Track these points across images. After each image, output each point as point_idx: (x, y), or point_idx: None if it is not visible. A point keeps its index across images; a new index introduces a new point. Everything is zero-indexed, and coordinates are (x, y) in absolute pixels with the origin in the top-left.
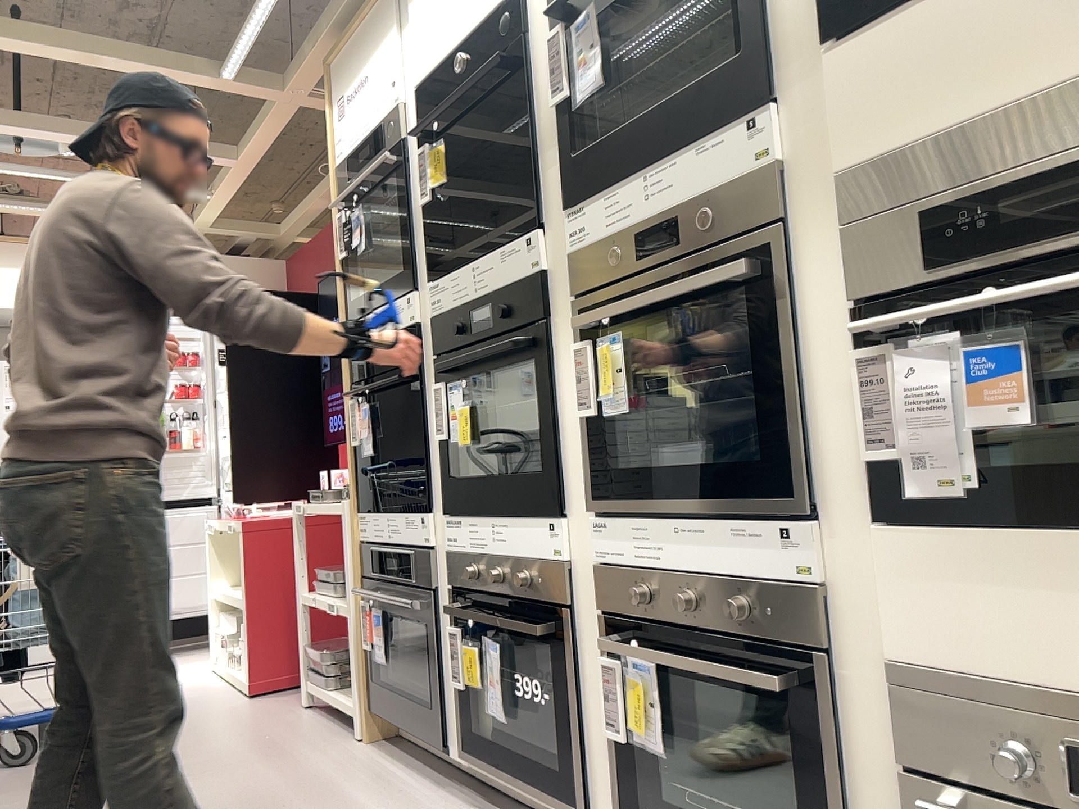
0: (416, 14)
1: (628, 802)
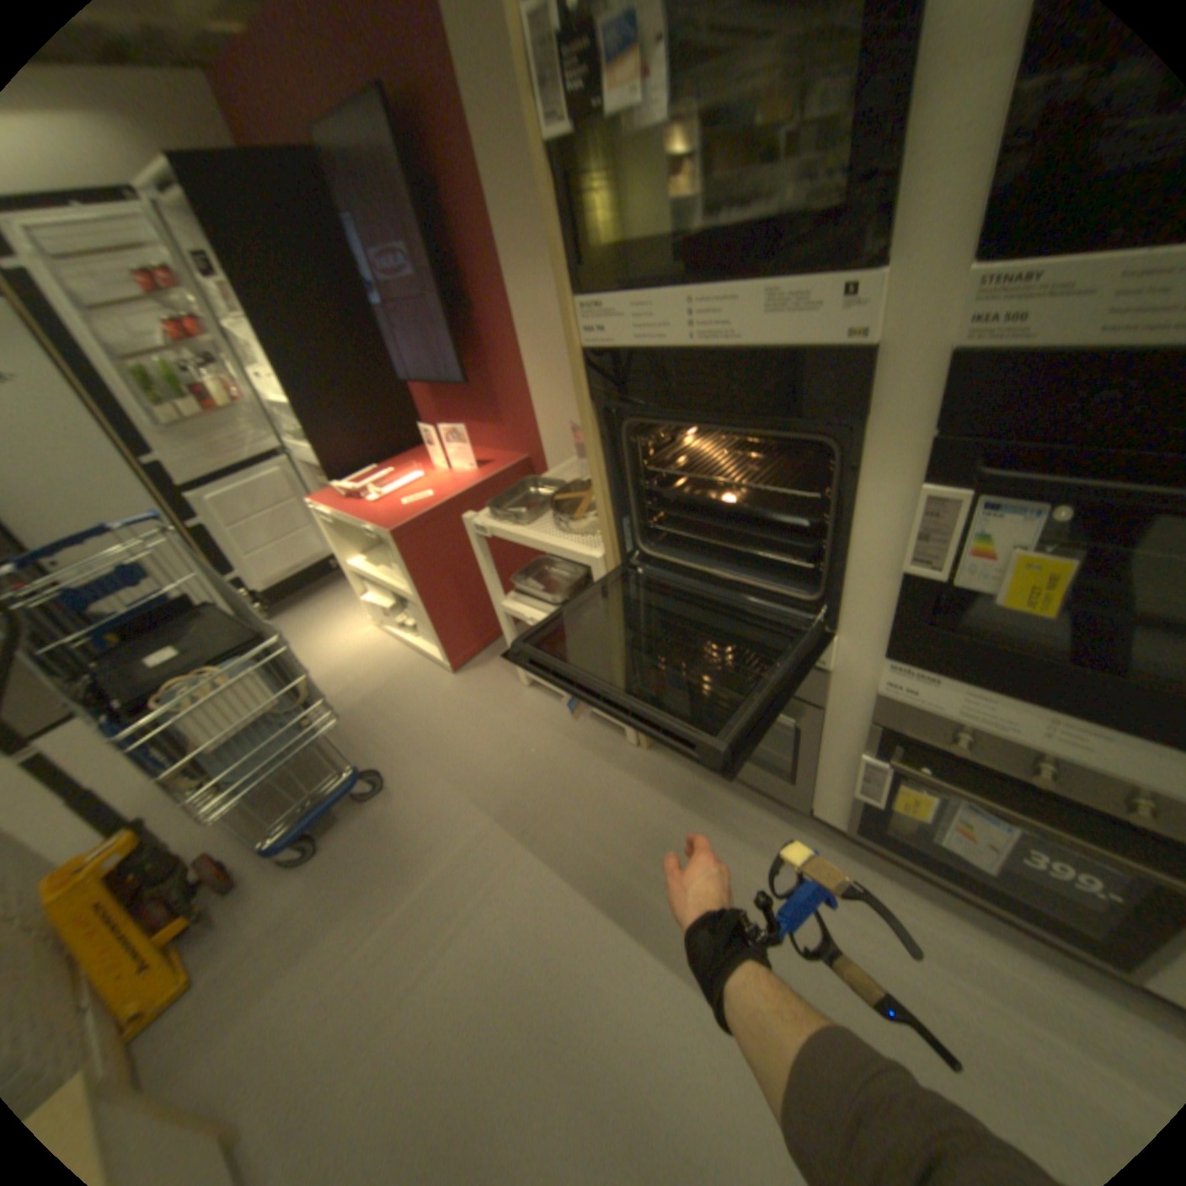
0: None
1: None
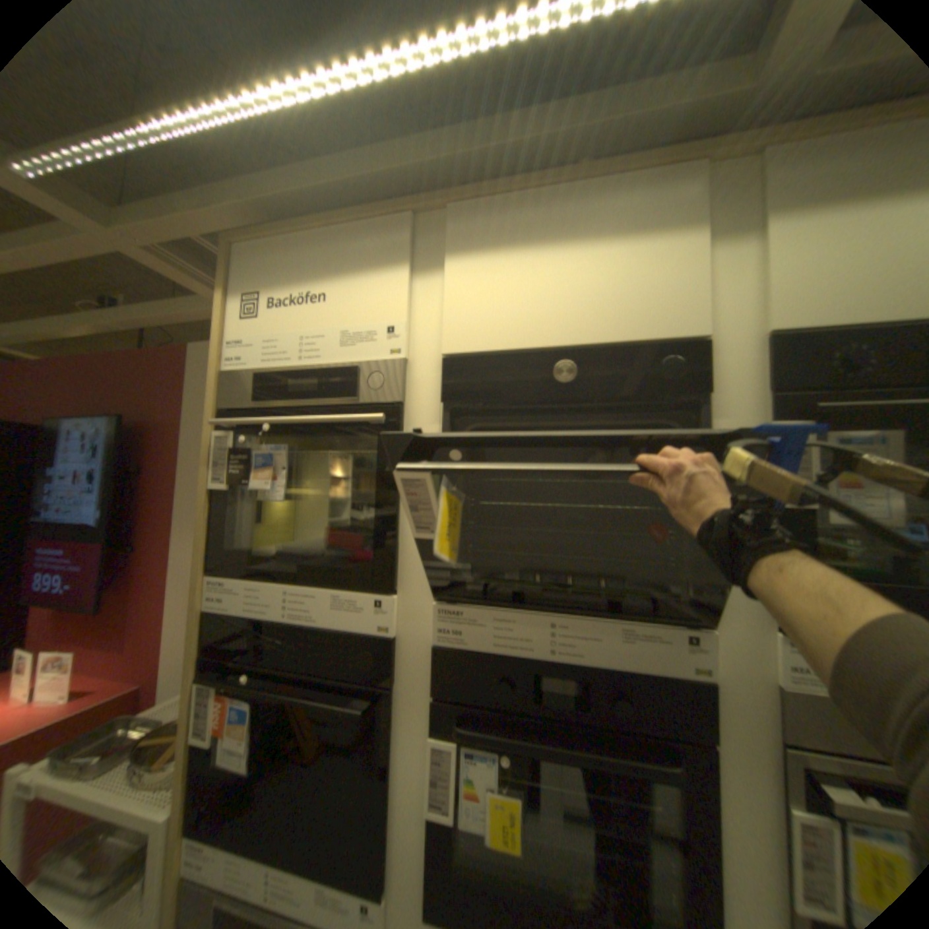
0: (467, 268)
1: None
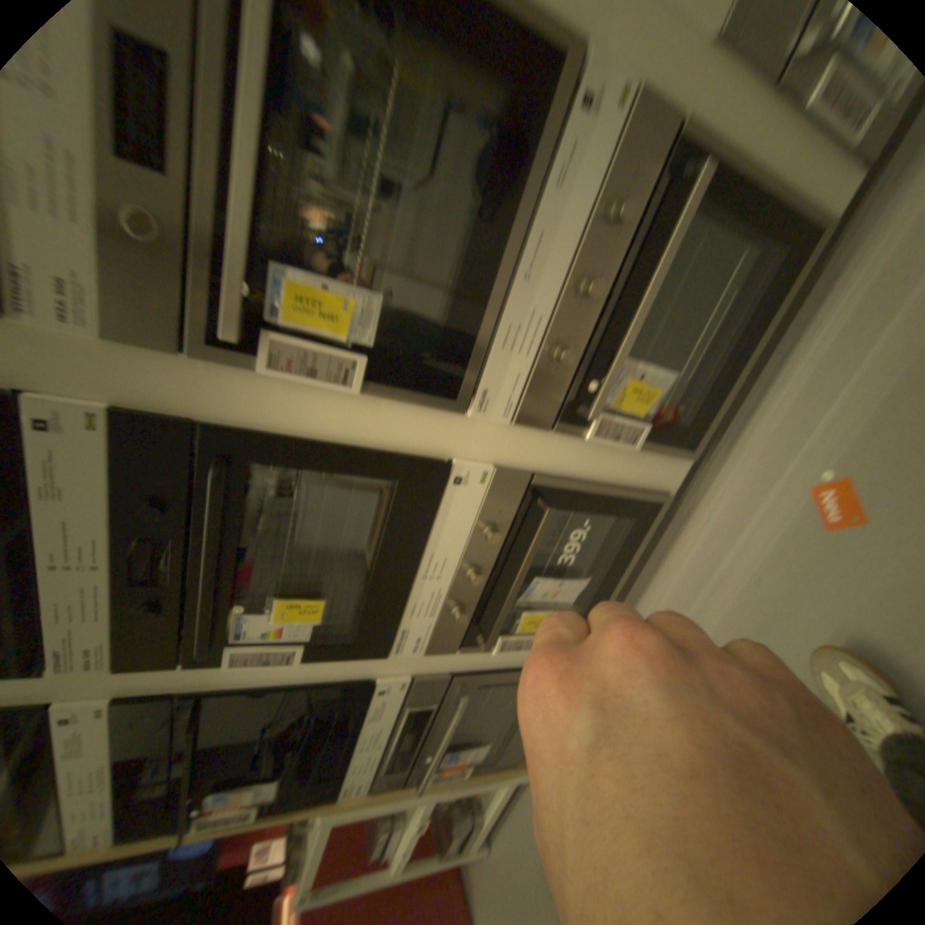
0: None
1: (681, 440)
